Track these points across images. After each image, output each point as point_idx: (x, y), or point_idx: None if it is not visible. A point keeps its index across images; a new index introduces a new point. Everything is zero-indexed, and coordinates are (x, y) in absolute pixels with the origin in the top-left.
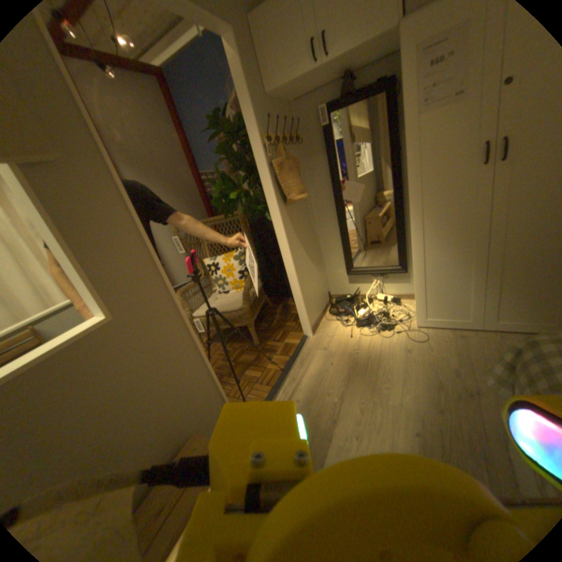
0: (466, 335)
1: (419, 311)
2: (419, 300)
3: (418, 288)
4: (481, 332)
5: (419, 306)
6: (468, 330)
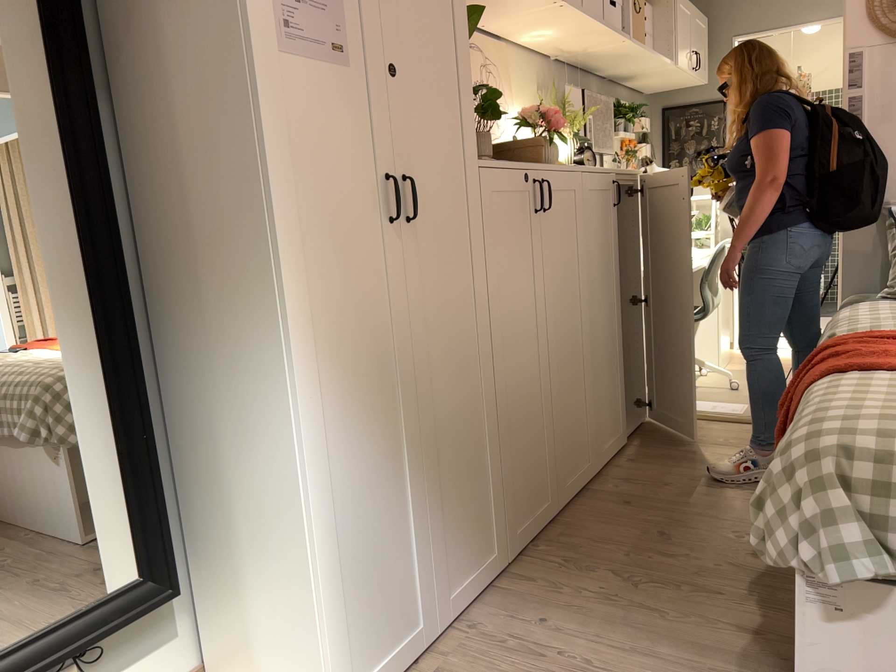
0: (432, 665)
1: (338, 671)
2: (333, 628)
3: (328, 584)
4: (436, 638)
5: (335, 650)
6: (419, 654)
